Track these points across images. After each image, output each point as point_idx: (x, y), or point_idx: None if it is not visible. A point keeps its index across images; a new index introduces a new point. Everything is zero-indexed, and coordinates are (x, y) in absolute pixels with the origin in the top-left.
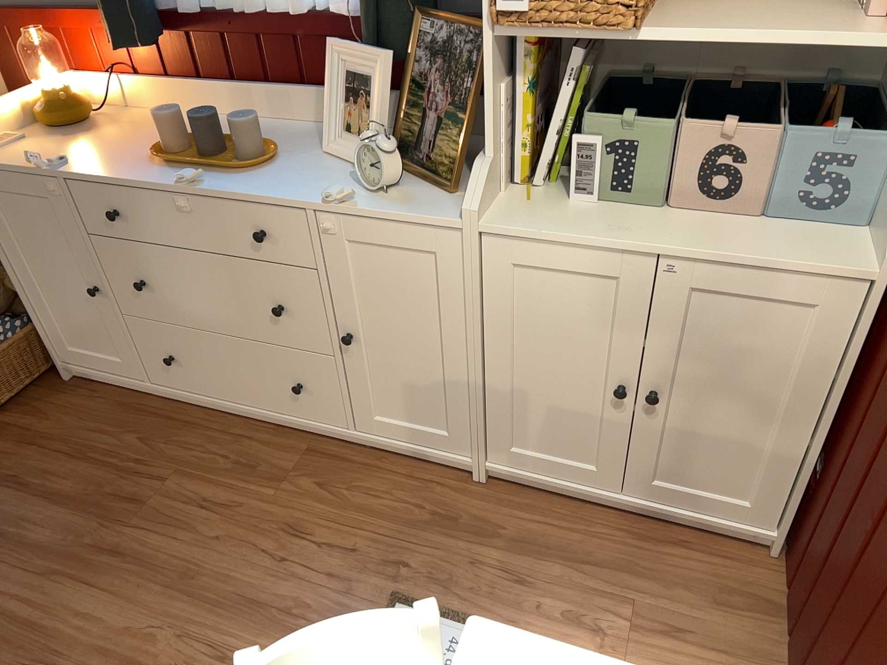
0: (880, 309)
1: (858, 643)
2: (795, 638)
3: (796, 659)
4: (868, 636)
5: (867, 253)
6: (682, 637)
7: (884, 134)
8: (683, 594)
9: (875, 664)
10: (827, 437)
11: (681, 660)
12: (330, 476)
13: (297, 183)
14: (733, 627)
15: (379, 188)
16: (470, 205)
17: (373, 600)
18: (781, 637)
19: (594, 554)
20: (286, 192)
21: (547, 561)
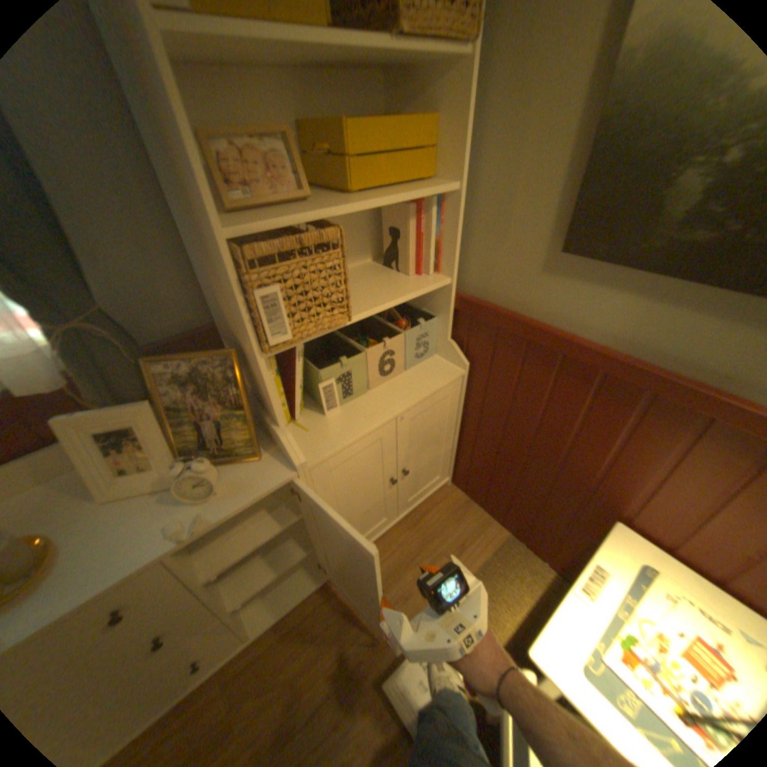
0: (470, 382)
1: (557, 499)
2: (497, 510)
3: (505, 516)
4: (562, 495)
5: (454, 364)
6: (469, 548)
7: (432, 316)
8: (451, 532)
9: (577, 502)
10: (462, 434)
11: (478, 557)
12: (259, 686)
13: (110, 551)
14: (473, 525)
15: (208, 498)
16: (295, 461)
17: (372, 708)
18: (485, 512)
19: (413, 554)
20: (114, 568)
21: (405, 580)
